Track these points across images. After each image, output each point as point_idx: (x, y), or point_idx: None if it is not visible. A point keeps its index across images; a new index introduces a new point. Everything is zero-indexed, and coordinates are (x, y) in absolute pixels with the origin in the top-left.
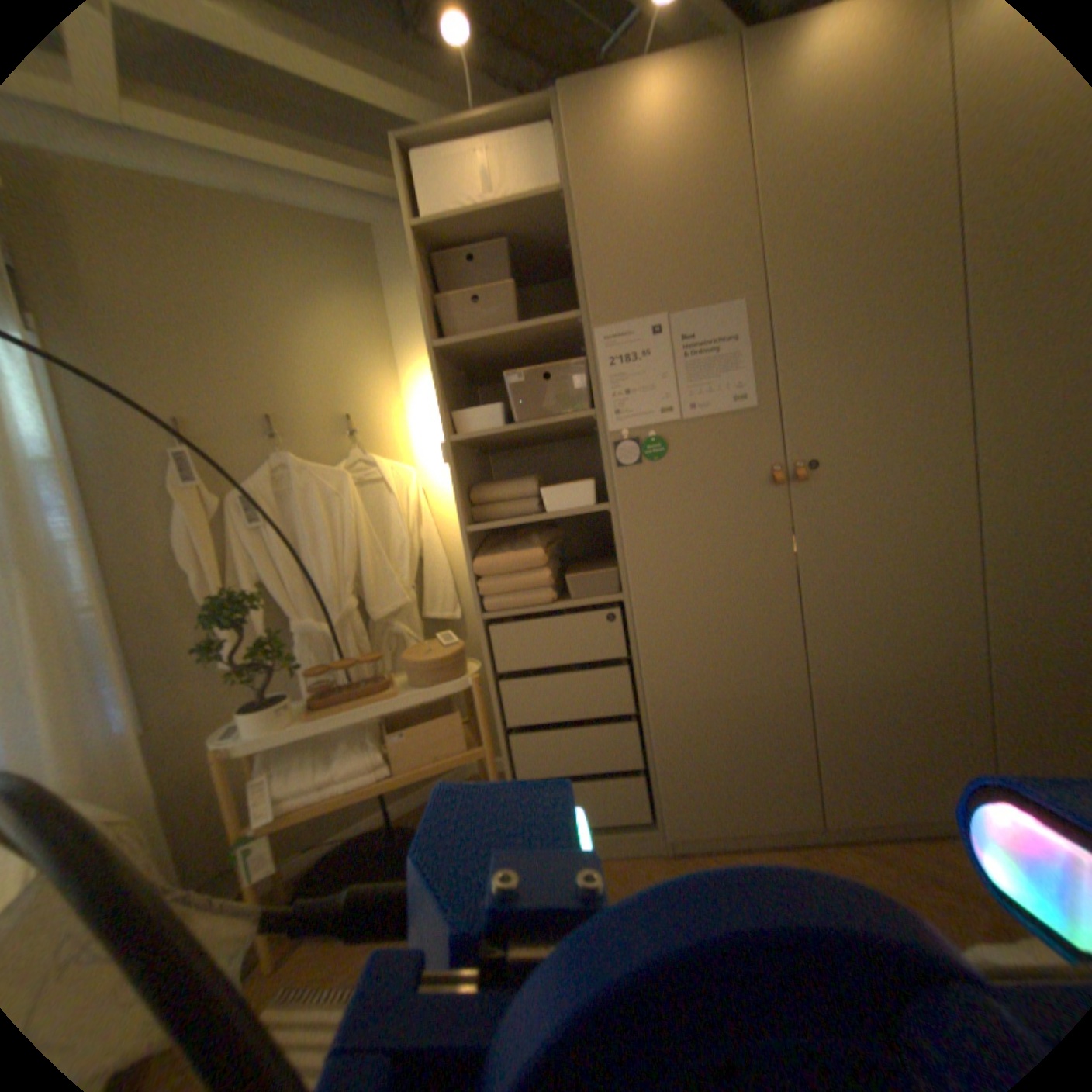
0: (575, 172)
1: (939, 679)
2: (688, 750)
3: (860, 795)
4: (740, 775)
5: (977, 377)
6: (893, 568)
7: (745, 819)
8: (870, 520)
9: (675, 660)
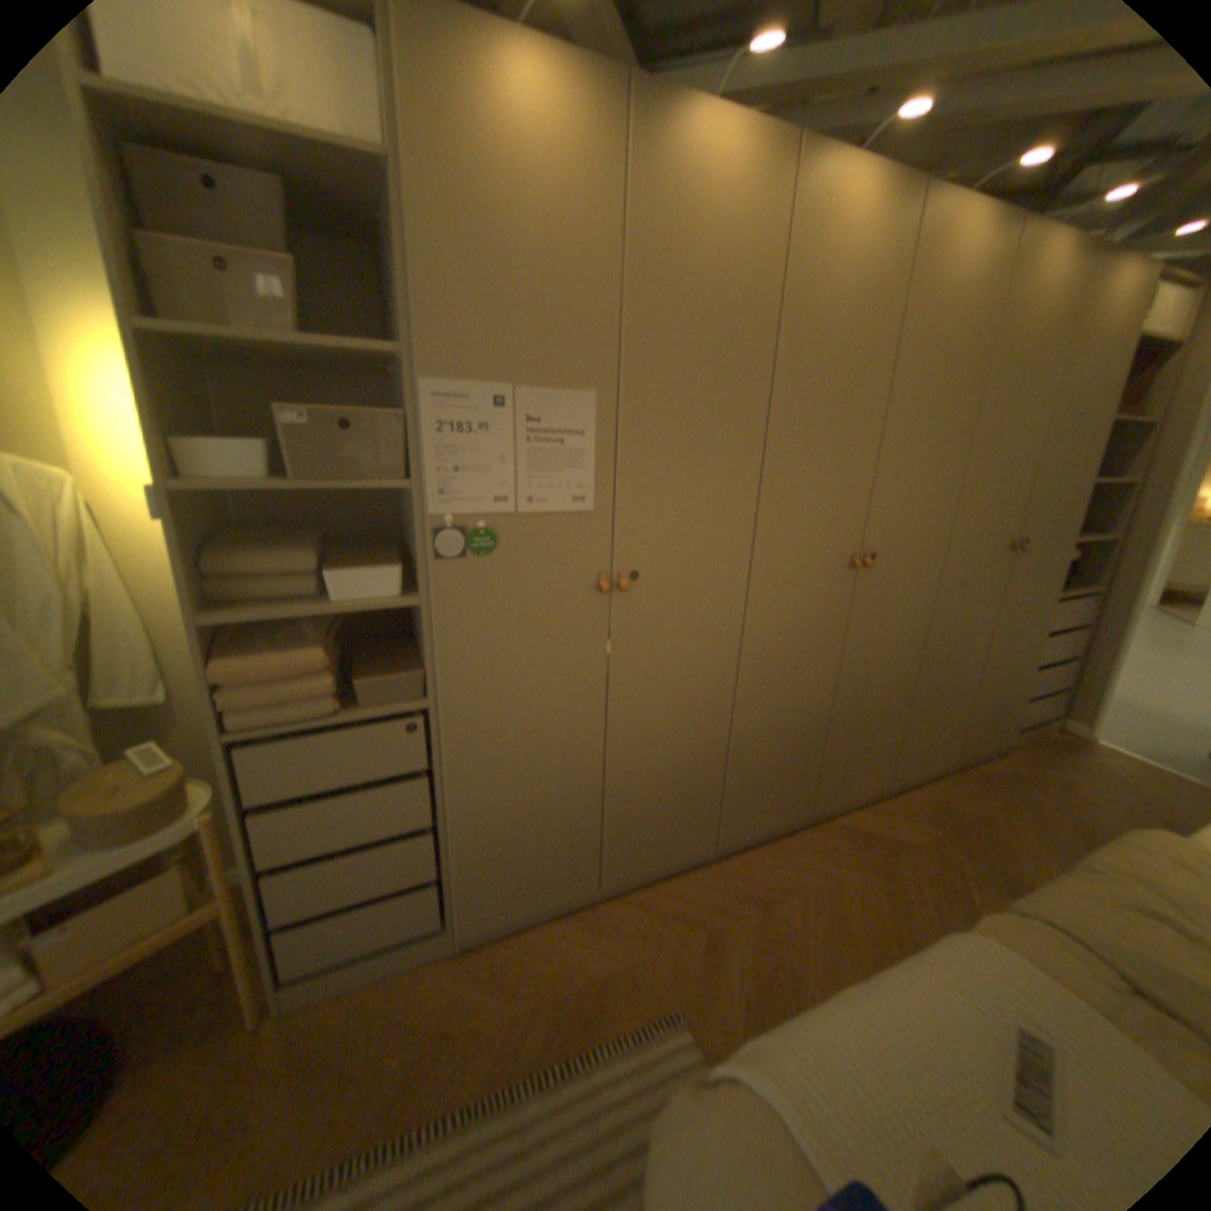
0: (410, 149)
1: (699, 759)
2: (490, 856)
3: (632, 860)
4: (537, 867)
5: (761, 516)
6: (683, 673)
7: (538, 904)
8: (673, 631)
9: (486, 771)
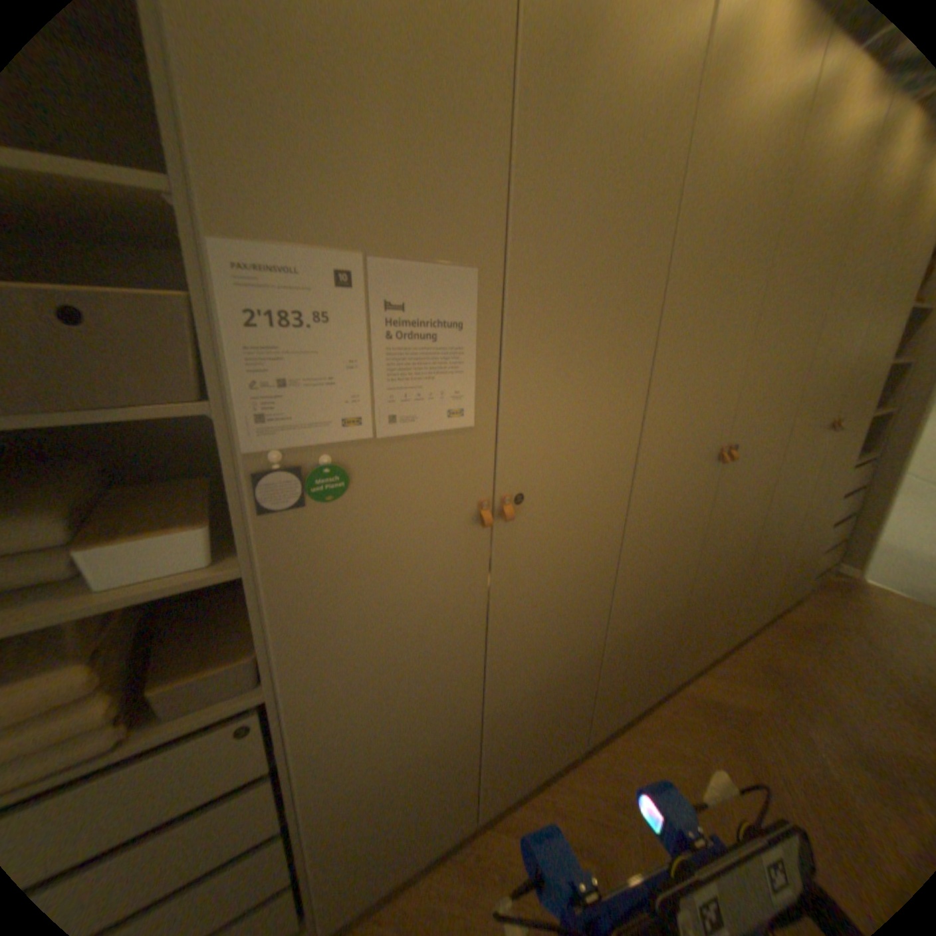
0: None
1: (576, 672)
2: (356, 838)
3: (510, 785)
4: (412, 828)
5: (648, 416)
6: (565, 592)
7: (413, 862)
8: (557, 551)
9: (347, 753)
